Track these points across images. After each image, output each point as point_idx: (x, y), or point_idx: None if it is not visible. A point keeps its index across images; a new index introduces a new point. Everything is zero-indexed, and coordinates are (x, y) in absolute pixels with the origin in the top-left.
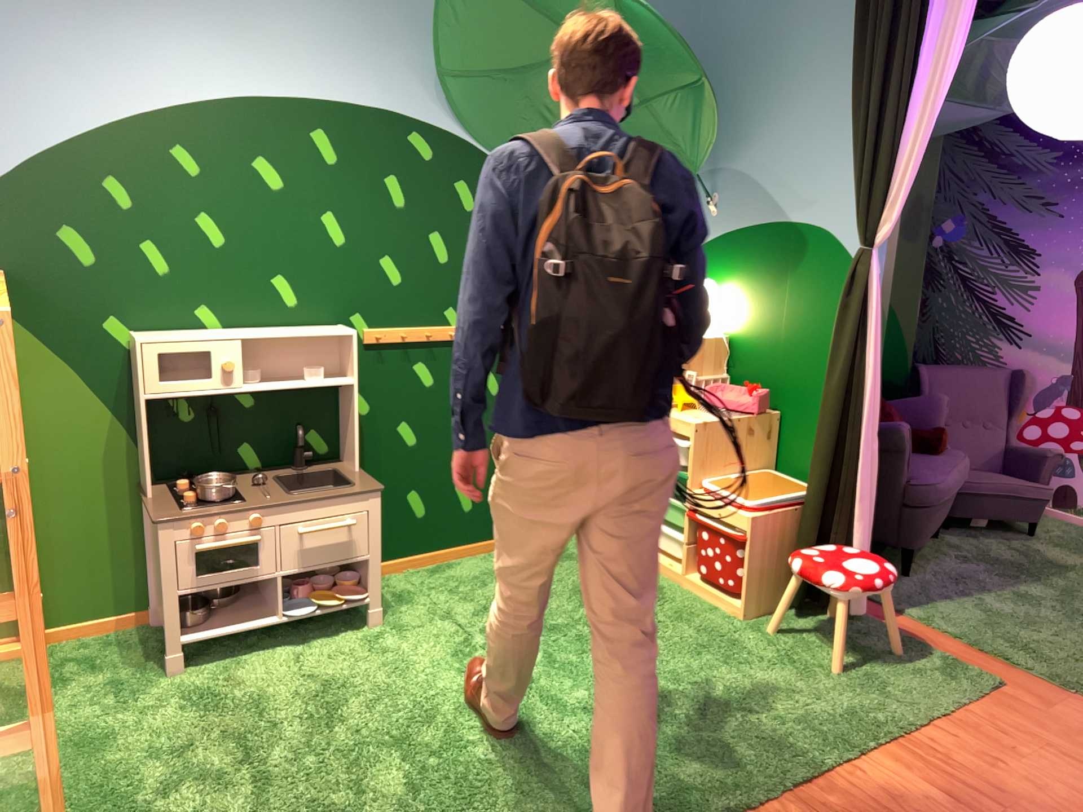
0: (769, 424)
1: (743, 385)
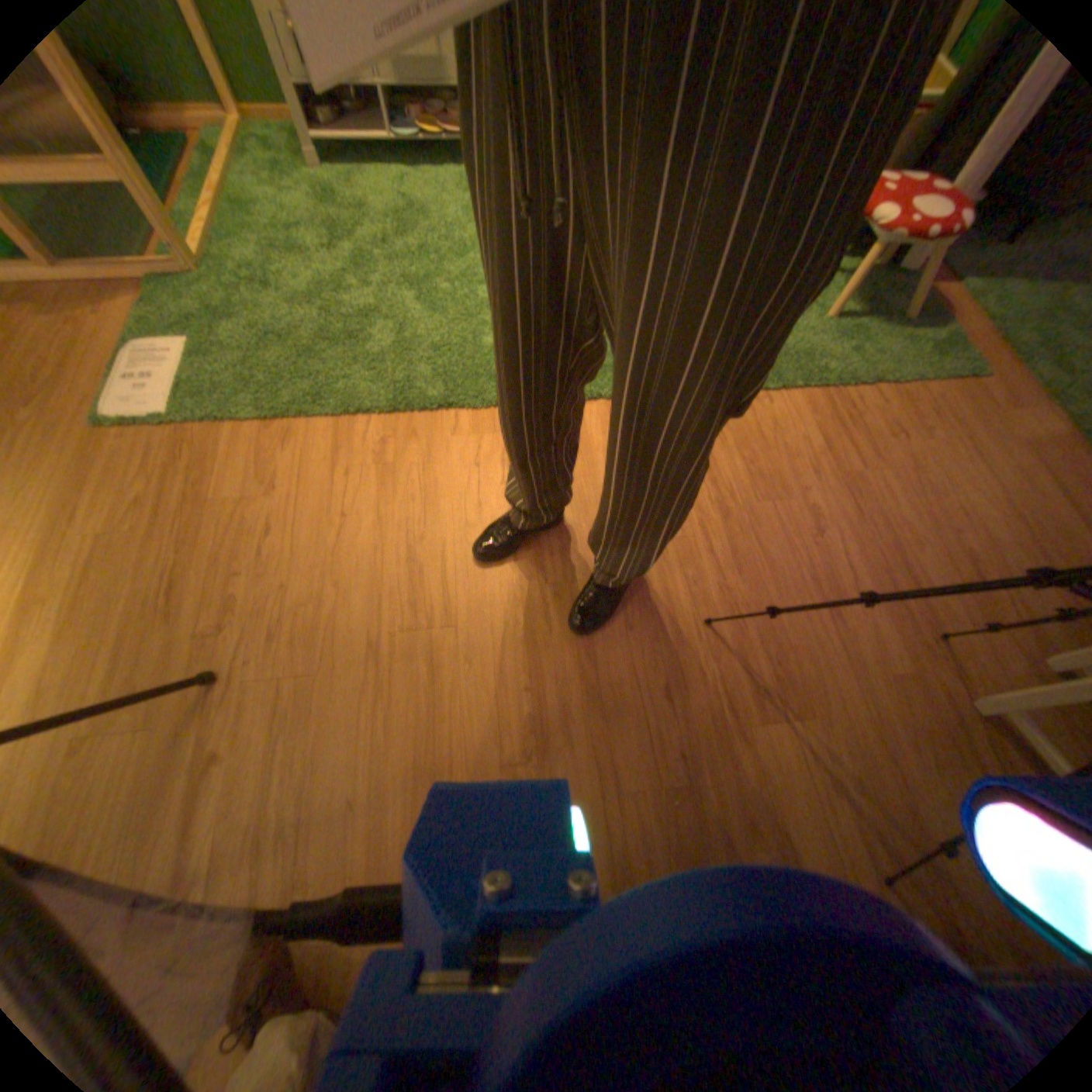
0: None
1: None
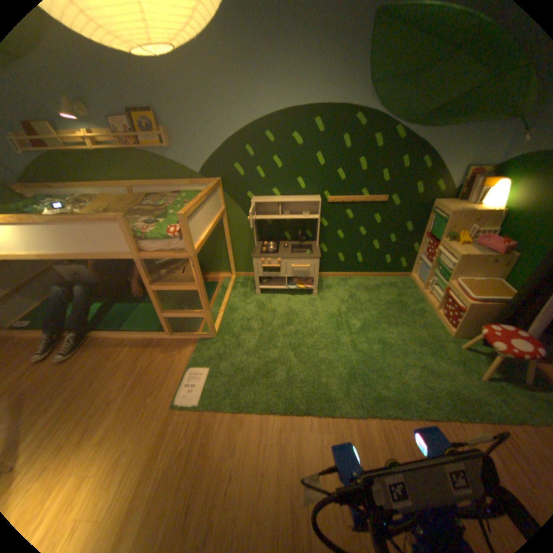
0: (513, 260)
1: (505, 238)
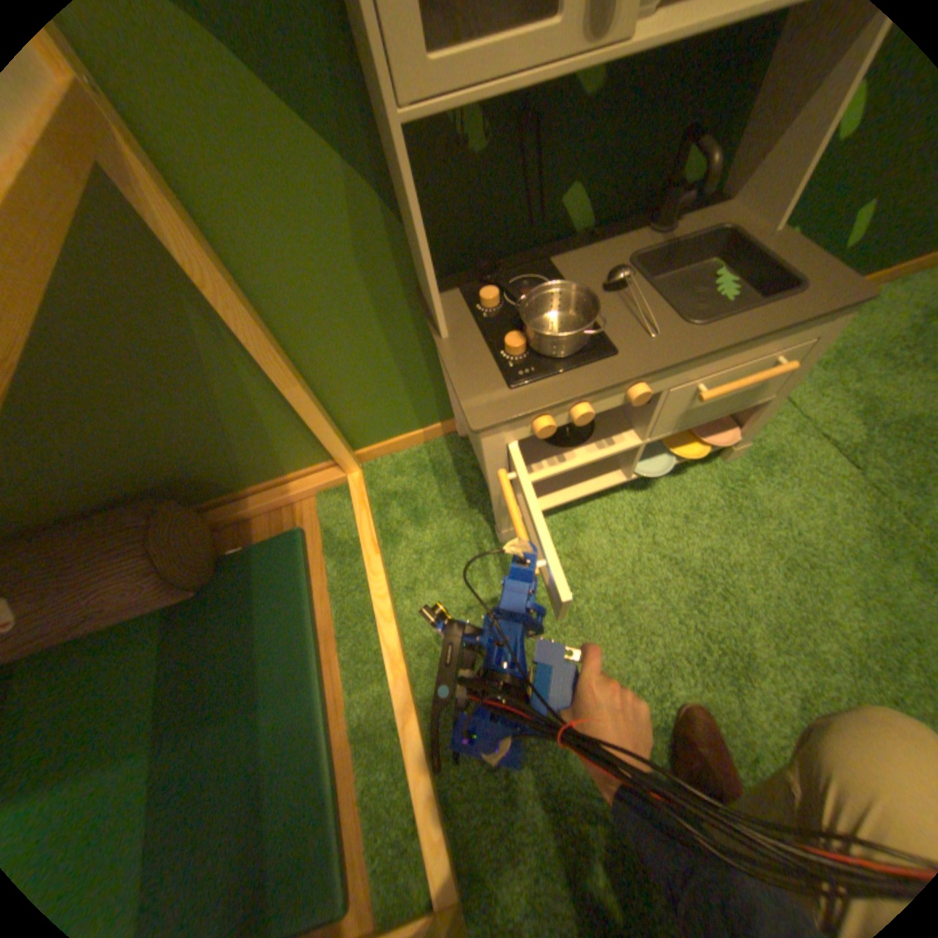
0: None
1: None
